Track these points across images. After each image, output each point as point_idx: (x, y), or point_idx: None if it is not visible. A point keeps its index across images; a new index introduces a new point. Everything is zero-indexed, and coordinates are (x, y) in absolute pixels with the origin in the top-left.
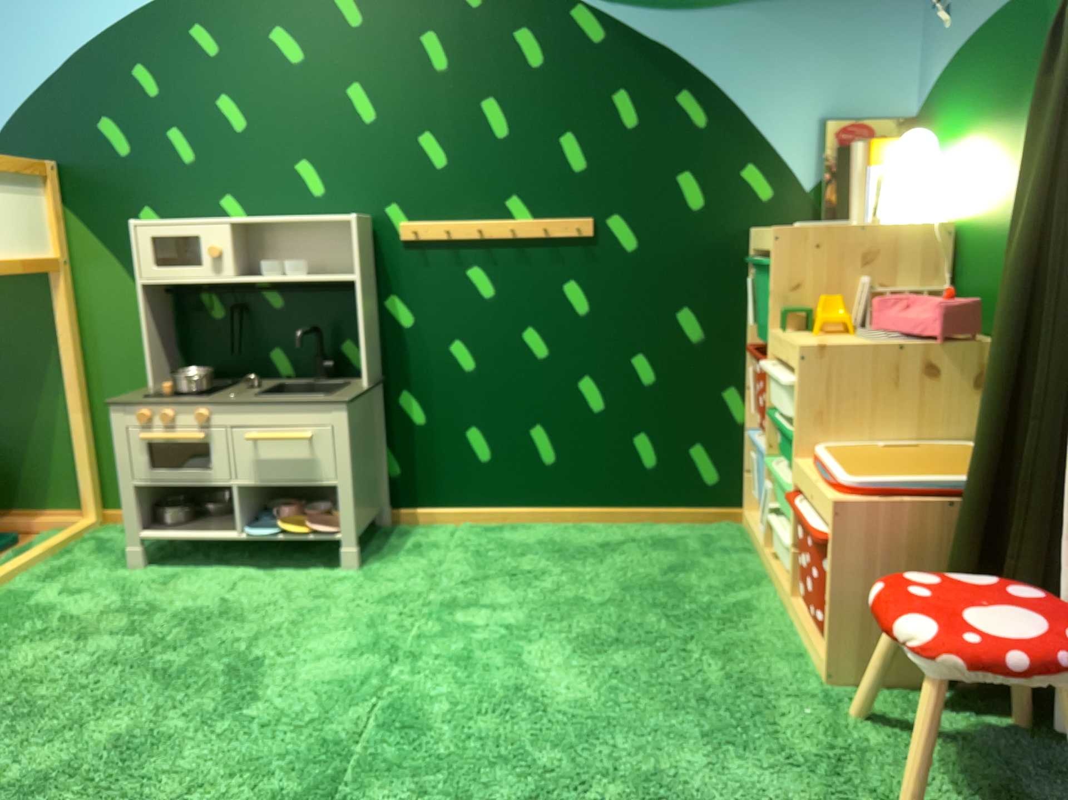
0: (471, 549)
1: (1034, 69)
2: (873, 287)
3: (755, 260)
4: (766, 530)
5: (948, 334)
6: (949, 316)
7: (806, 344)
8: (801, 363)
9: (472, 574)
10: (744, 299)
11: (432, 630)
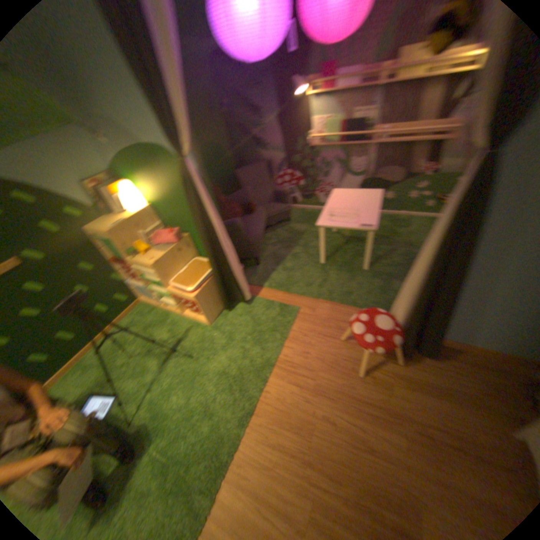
0: (75, 385)
1: (156, 169)
2: (144, 235)
3: (93, 239)
4: (156, 304)
5: (177, 242)
6: (175, 238)
7: (148, 264)
8: (152, 270)
9: (92, 391)
10: (99, 252)
11: (112, 415)
